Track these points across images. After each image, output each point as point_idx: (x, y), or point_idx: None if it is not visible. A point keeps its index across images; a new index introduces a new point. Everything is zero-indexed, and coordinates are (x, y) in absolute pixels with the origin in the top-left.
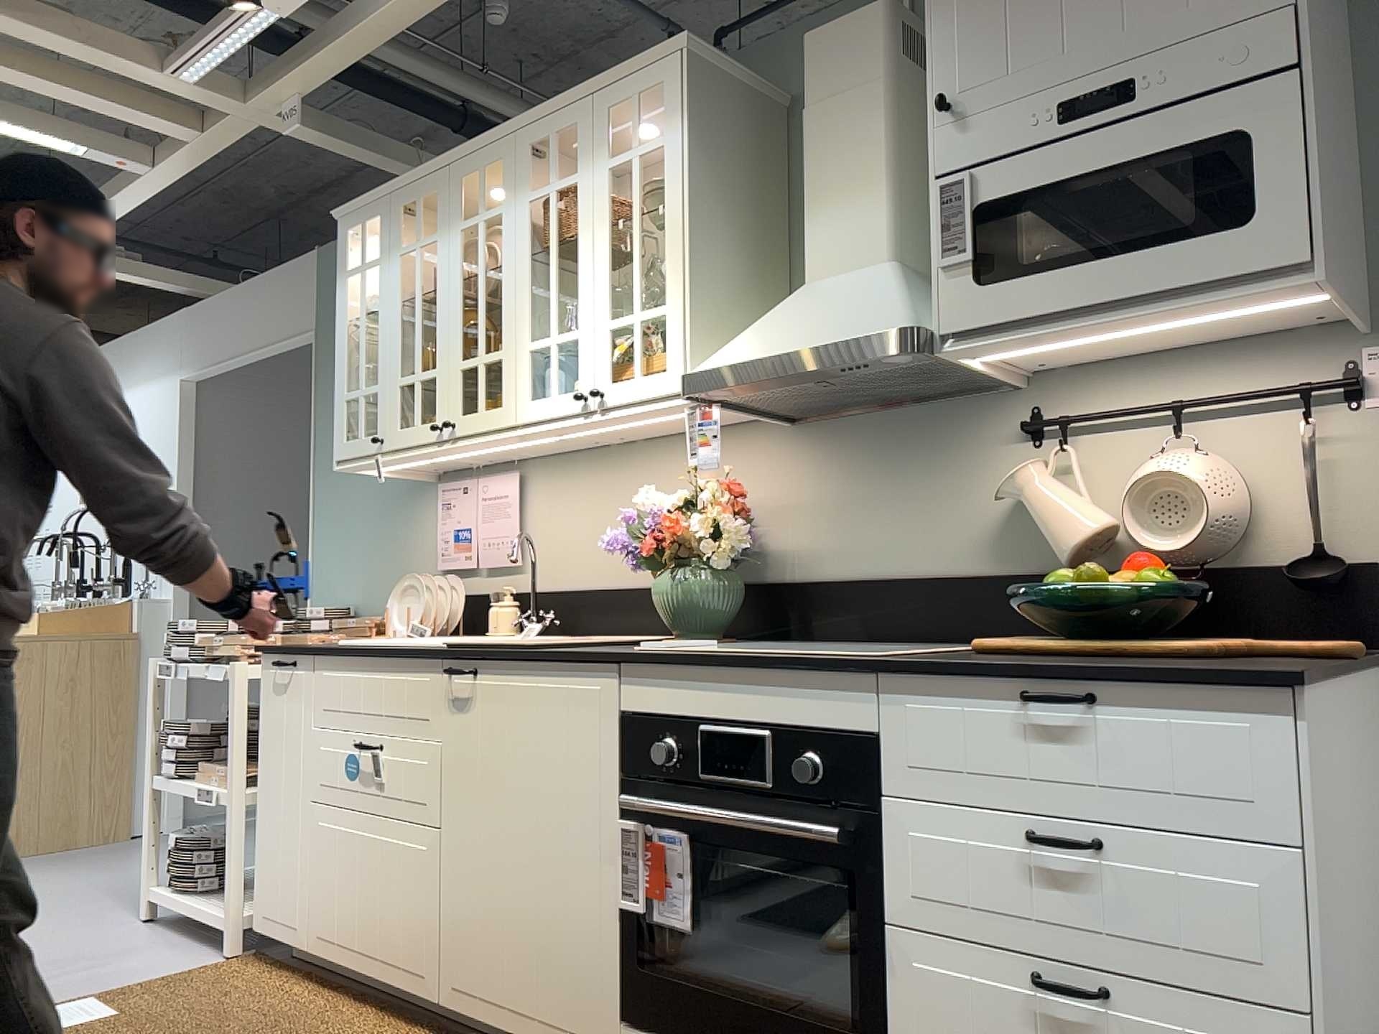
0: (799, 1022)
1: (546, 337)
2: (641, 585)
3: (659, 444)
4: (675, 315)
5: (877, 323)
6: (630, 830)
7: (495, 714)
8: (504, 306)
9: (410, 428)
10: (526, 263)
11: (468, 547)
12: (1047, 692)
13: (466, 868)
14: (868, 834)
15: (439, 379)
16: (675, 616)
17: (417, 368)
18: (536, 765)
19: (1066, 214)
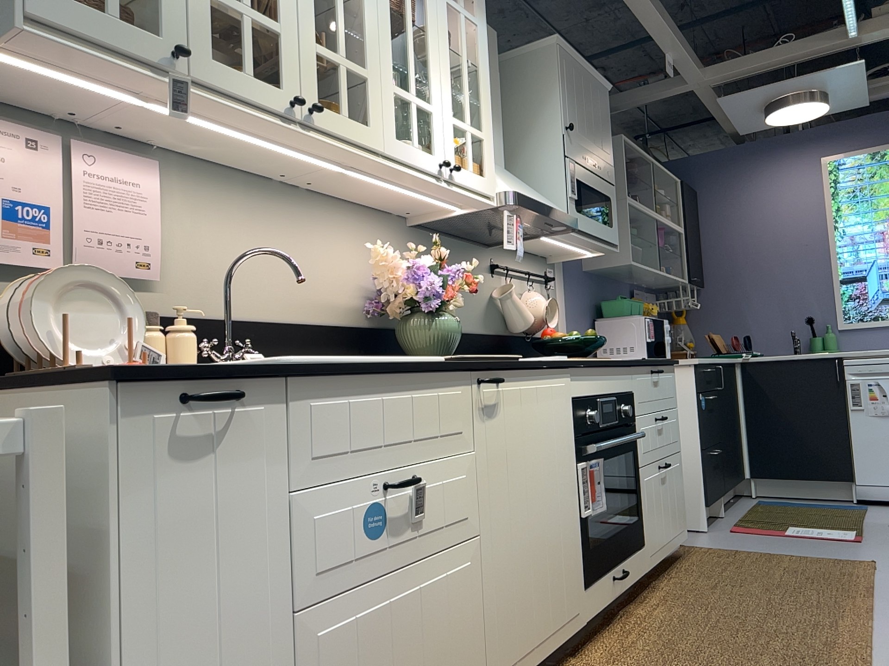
0: (628, 526)
1: (408, 92)
2: (312, 322)
3: (322, 201)
4: (491, 146)
5: (562, 209)
6: (584, 467)
7: (516, 414)
8: (368, 30)
9: (236, 72)
10: (387, 9)
11: (47, 238)
12: (656, 370)
13: (504, 555)
14: (634, 433)
15: (286, 41)
16: (442, 345)
17: (247, 1)
18: (541, 445)
19: (584, 197)
